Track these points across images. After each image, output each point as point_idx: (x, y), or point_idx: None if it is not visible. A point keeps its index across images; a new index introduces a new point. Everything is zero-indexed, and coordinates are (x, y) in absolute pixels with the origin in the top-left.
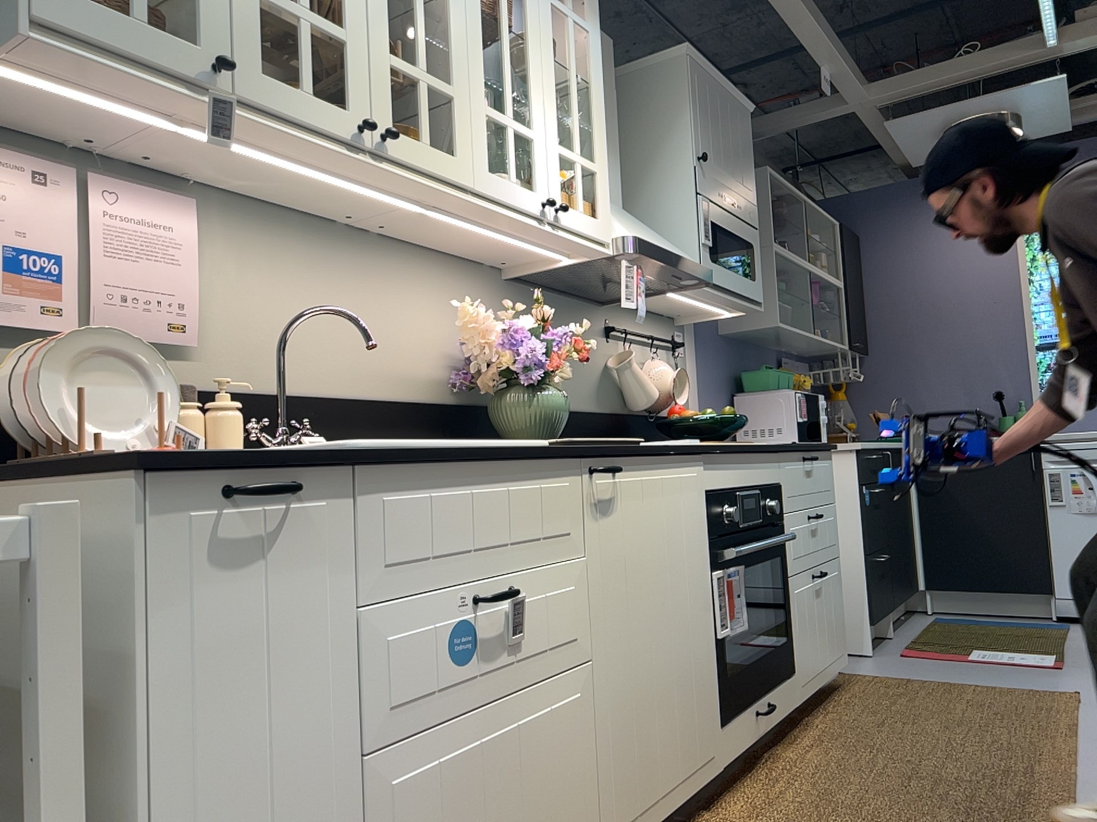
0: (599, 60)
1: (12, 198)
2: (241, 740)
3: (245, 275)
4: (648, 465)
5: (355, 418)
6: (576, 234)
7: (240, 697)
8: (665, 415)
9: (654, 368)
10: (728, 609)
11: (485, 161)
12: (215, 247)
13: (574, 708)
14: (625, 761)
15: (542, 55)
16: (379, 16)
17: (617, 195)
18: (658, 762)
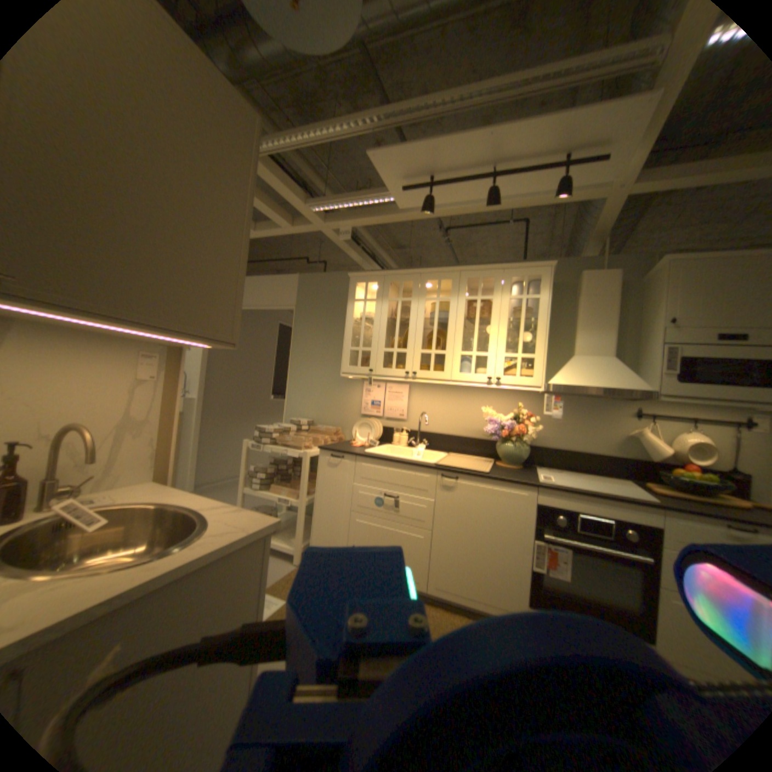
0: (544, 307)
1: (373, 391)
2: (329, 495)
3: (422, 401)
4: (481, 481)
5: (451, 441)
6: (515, 385)
7: (330, 488)
8: (671, 468)
9: (682, 438)
10: (546, 562)
11: (457, 370)
12: (415, 395)
13: (419, 540)
14: (444, 571)
15: (498, 322)
16: (417, 341)
17: (604, 351)
18: (466, 585)
